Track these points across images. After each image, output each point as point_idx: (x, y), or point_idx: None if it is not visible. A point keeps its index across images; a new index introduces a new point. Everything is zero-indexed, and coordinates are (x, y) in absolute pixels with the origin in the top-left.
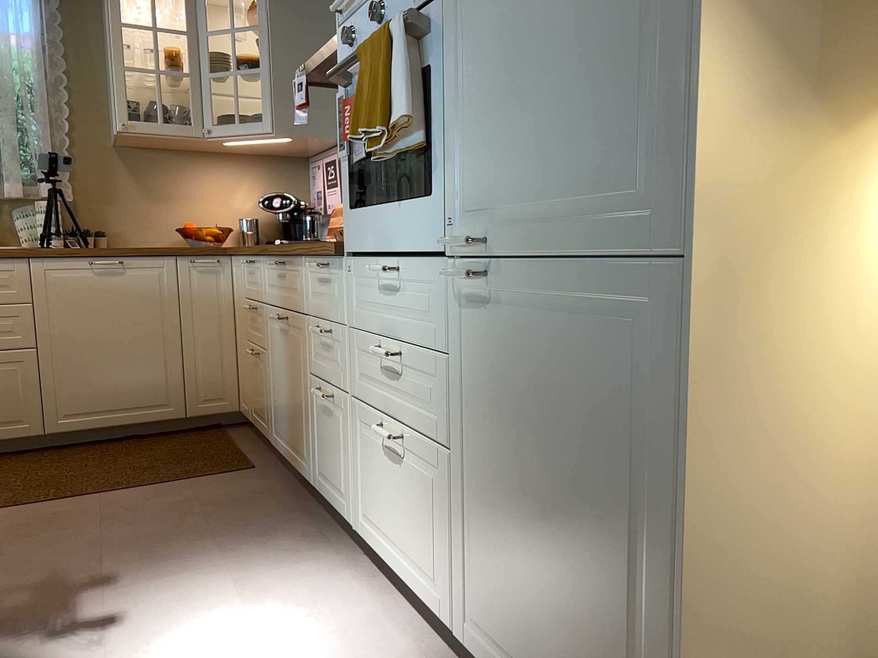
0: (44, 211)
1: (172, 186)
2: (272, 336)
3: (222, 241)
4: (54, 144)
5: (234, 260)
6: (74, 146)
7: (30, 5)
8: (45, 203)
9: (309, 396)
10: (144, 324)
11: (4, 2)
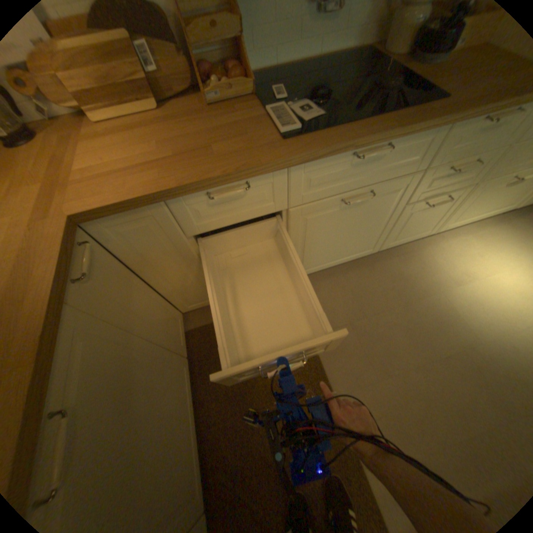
0: None
1: None
2: (313, 222)
3: None
4: None
5: (105, 220)
6: None
7: None
8: None
9: (398, 215)
10: (135, 382)
11: None
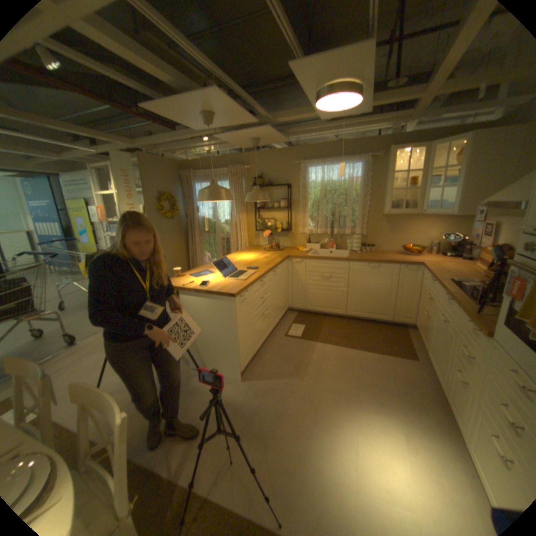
0: (356, 239)
1: (403, 228)
2: (439, 319)
3: (421, 252)
4: (362, 214)
5: (426, 269)
6: (368, 214)
7: (361, 166)
8: (356, 236)
9: (453, 365)
10: (384, 287)
11: (353, 167)
